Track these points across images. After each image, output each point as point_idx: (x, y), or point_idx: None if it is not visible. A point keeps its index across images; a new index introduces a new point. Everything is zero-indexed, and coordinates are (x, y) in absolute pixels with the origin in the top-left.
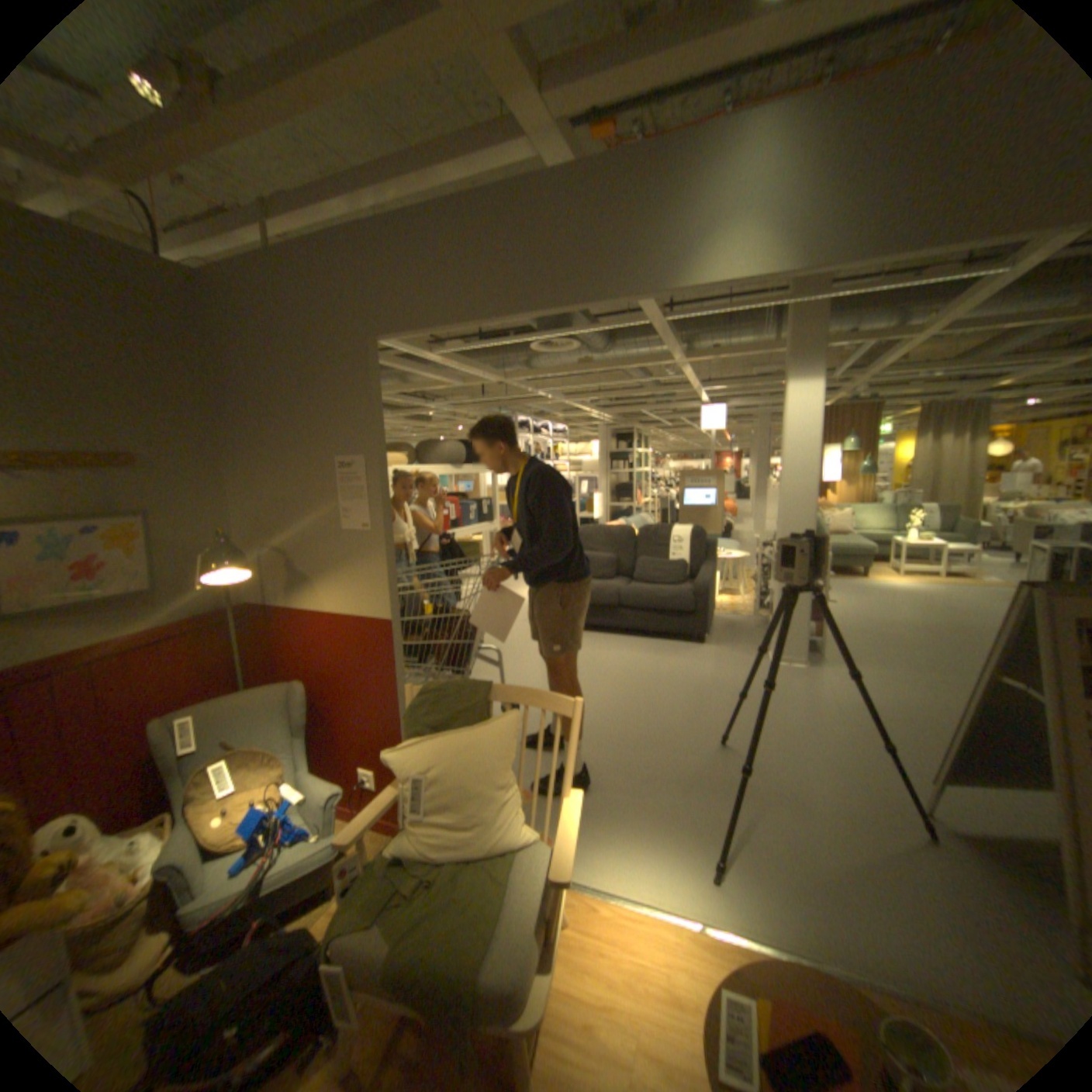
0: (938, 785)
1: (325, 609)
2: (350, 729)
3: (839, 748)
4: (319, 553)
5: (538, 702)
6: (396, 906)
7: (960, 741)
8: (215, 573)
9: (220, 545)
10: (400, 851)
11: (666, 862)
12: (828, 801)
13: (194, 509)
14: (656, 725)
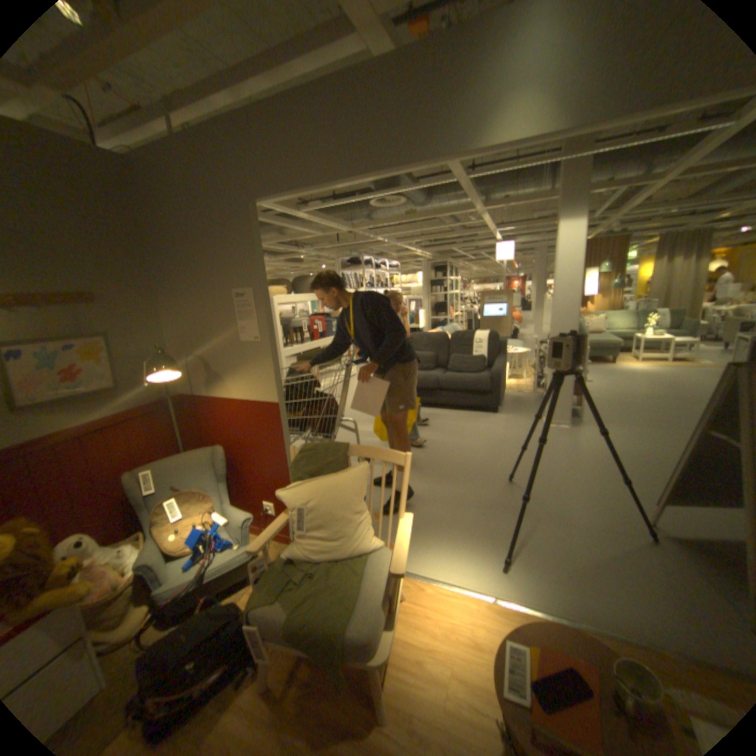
0: (660, 505)
1: (233, 397)
2: (256, 476)
3: (591, 482)
4: (226, 358)
5: (381, 456)
6: (290, 589)
7: (677, 476)
8: (156, 374)
9: (158, 355)
10: (291, 554)
11: (470, 559)
12: (582, 517)
13: (139, 330)
14: (464, 469)
